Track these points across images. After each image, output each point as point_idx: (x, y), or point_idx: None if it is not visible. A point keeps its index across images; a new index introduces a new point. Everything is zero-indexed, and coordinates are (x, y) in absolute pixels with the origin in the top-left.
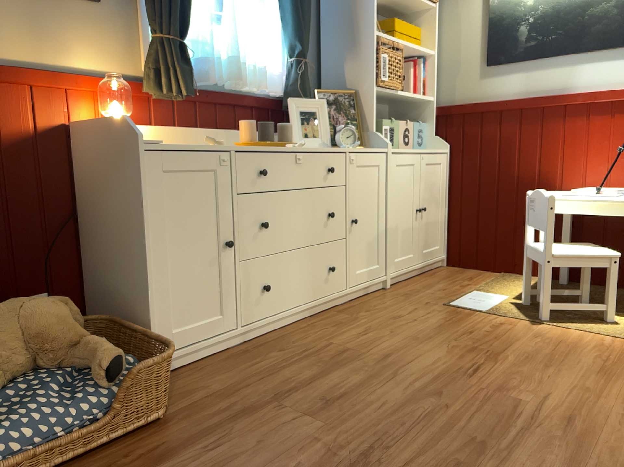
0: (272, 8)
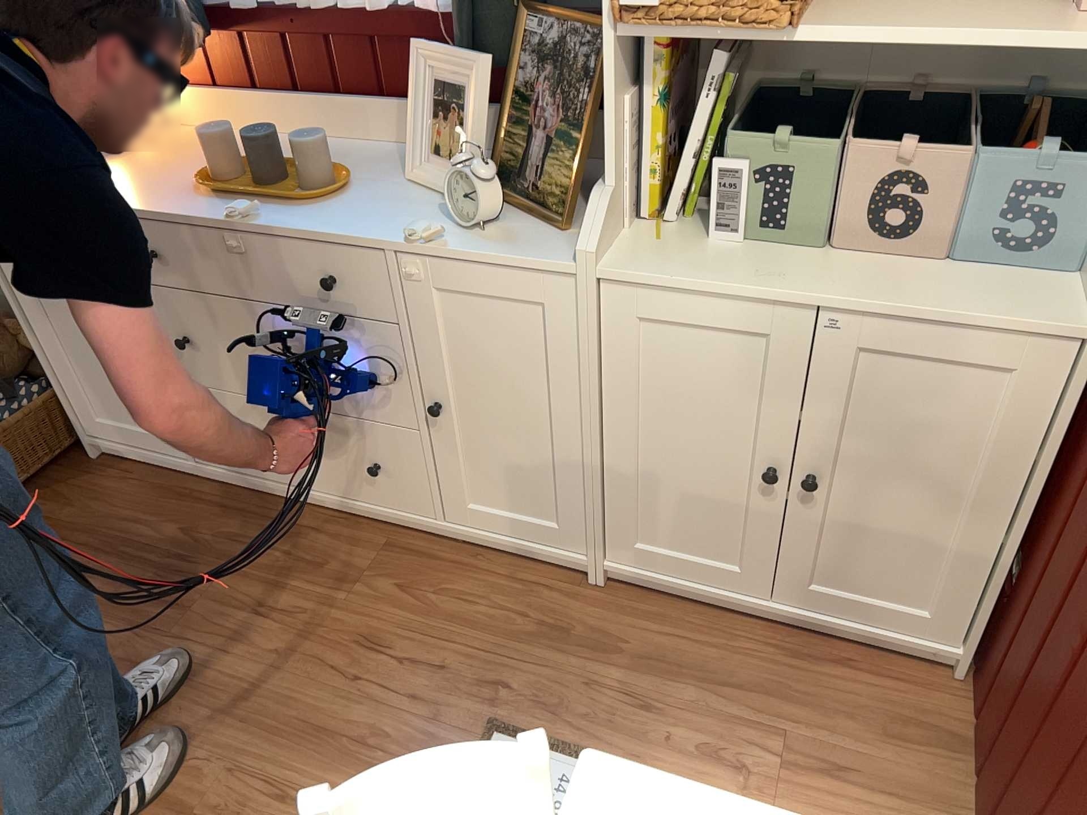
0: None
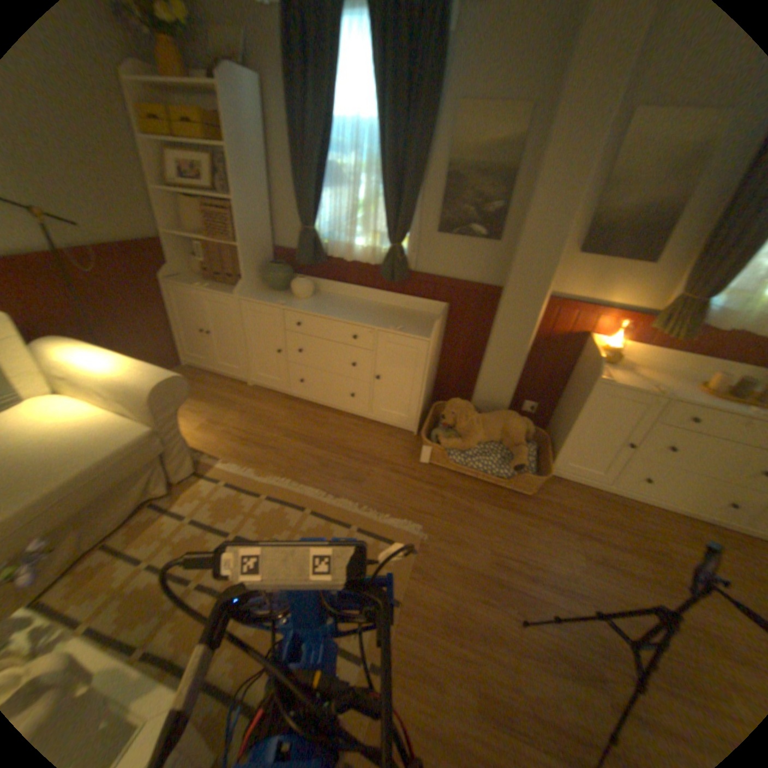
0: None
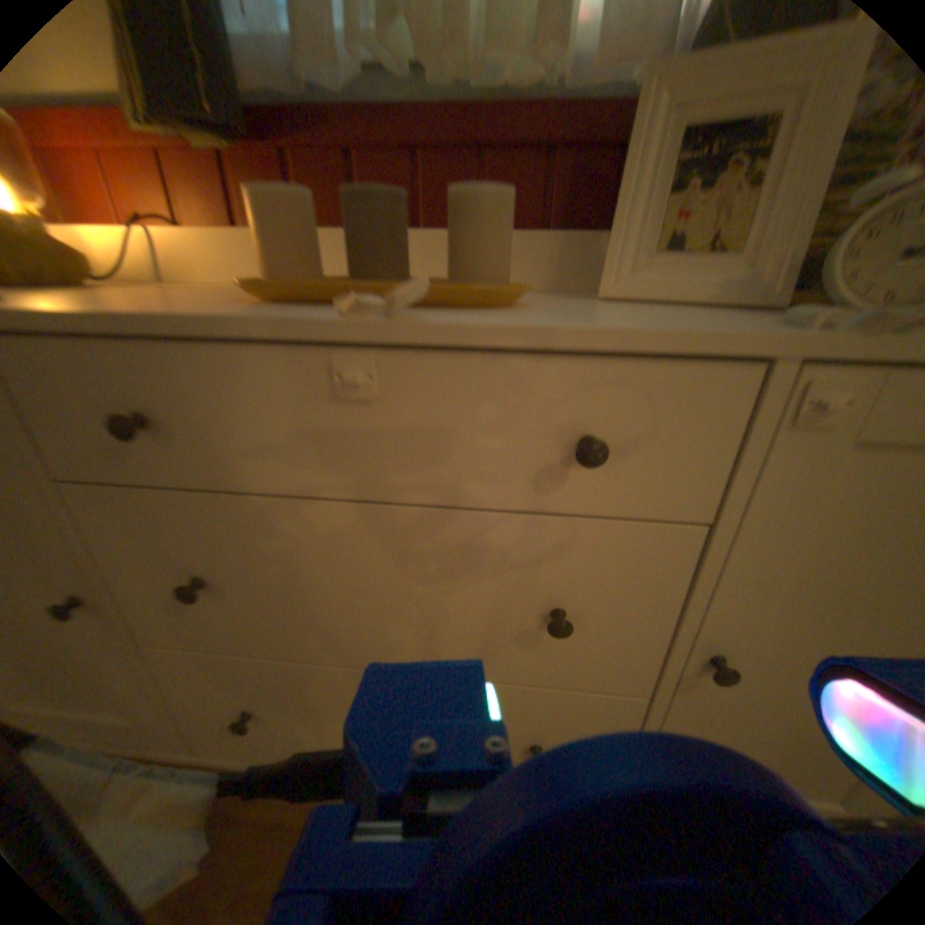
0: None
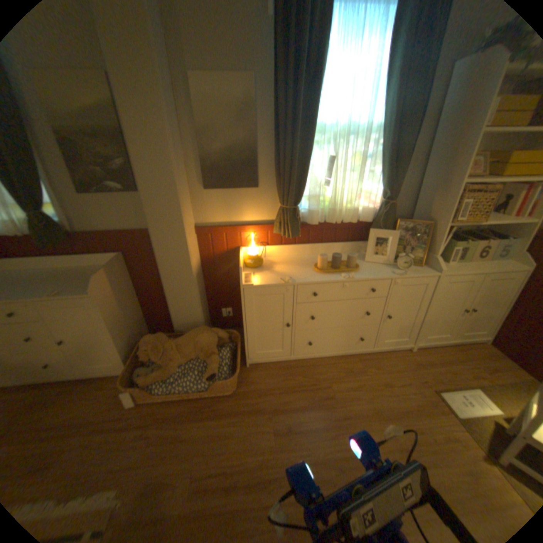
0: (376, 163)
